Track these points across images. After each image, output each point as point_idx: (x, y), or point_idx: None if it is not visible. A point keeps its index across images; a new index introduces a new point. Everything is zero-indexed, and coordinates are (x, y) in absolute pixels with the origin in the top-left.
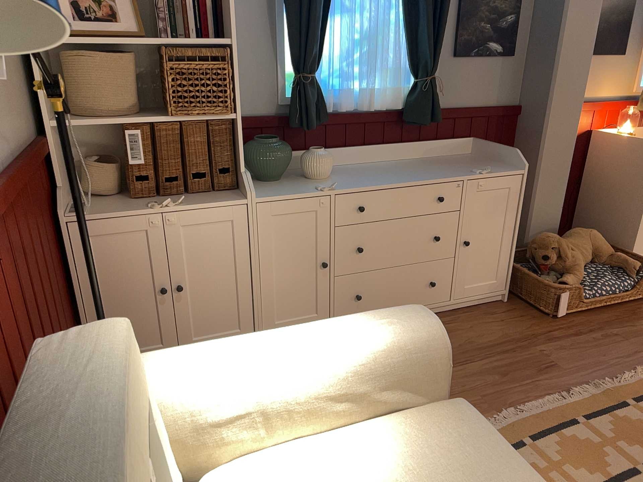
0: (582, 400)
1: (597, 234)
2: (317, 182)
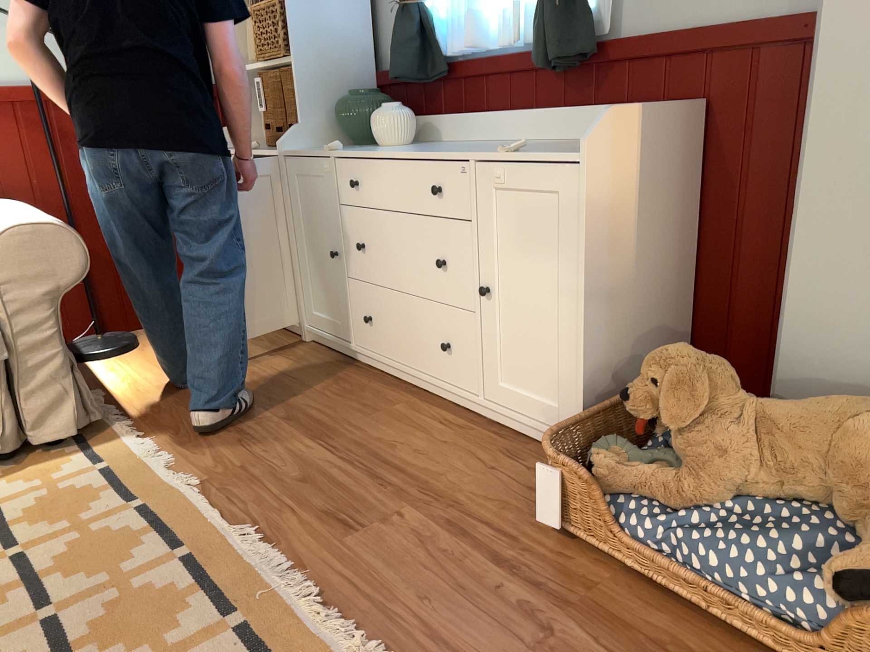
0: (238, 556)
1: None
2: (366, 148)
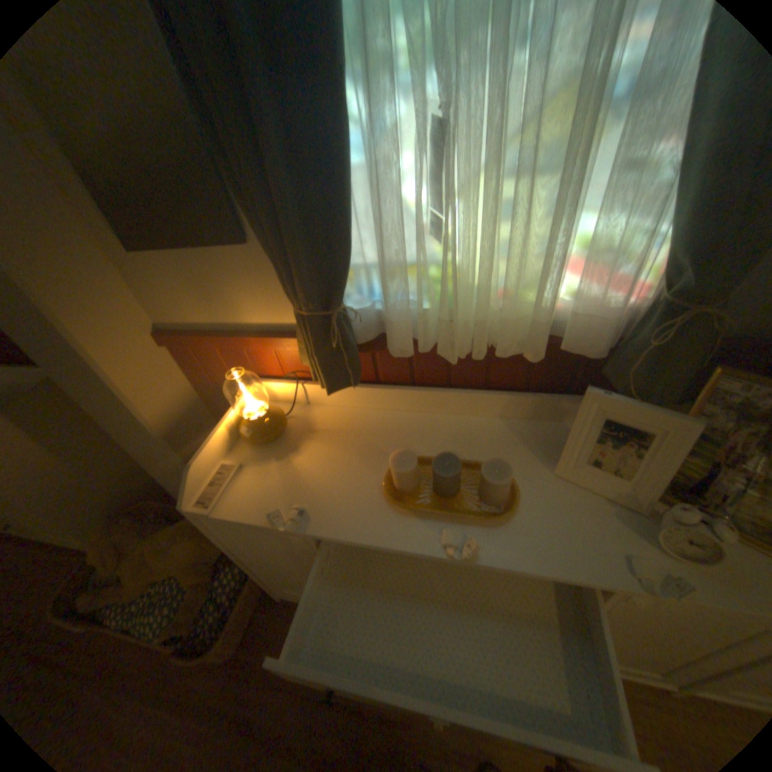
0: None
1: (183, 551)
2: None
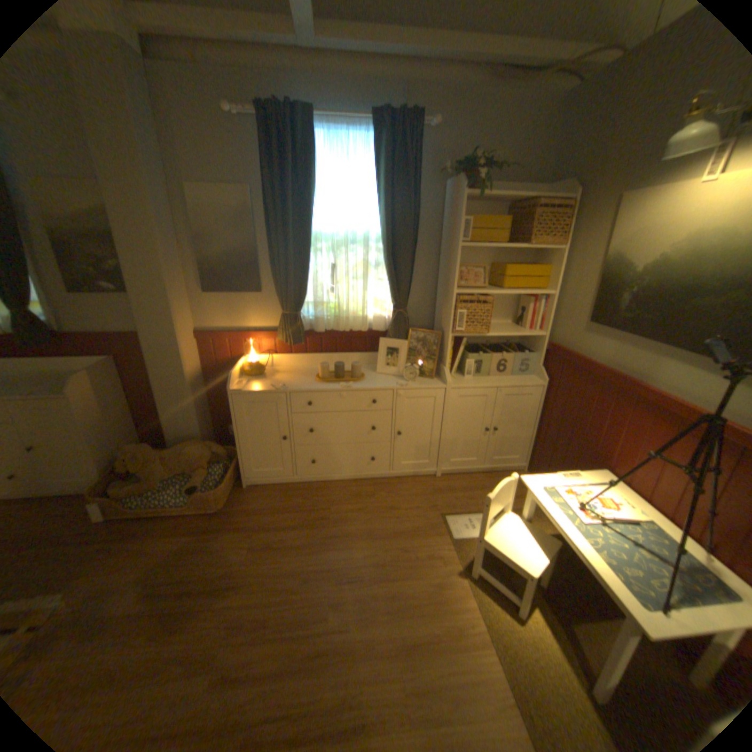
0: None
1: (192, 450)
2: None
